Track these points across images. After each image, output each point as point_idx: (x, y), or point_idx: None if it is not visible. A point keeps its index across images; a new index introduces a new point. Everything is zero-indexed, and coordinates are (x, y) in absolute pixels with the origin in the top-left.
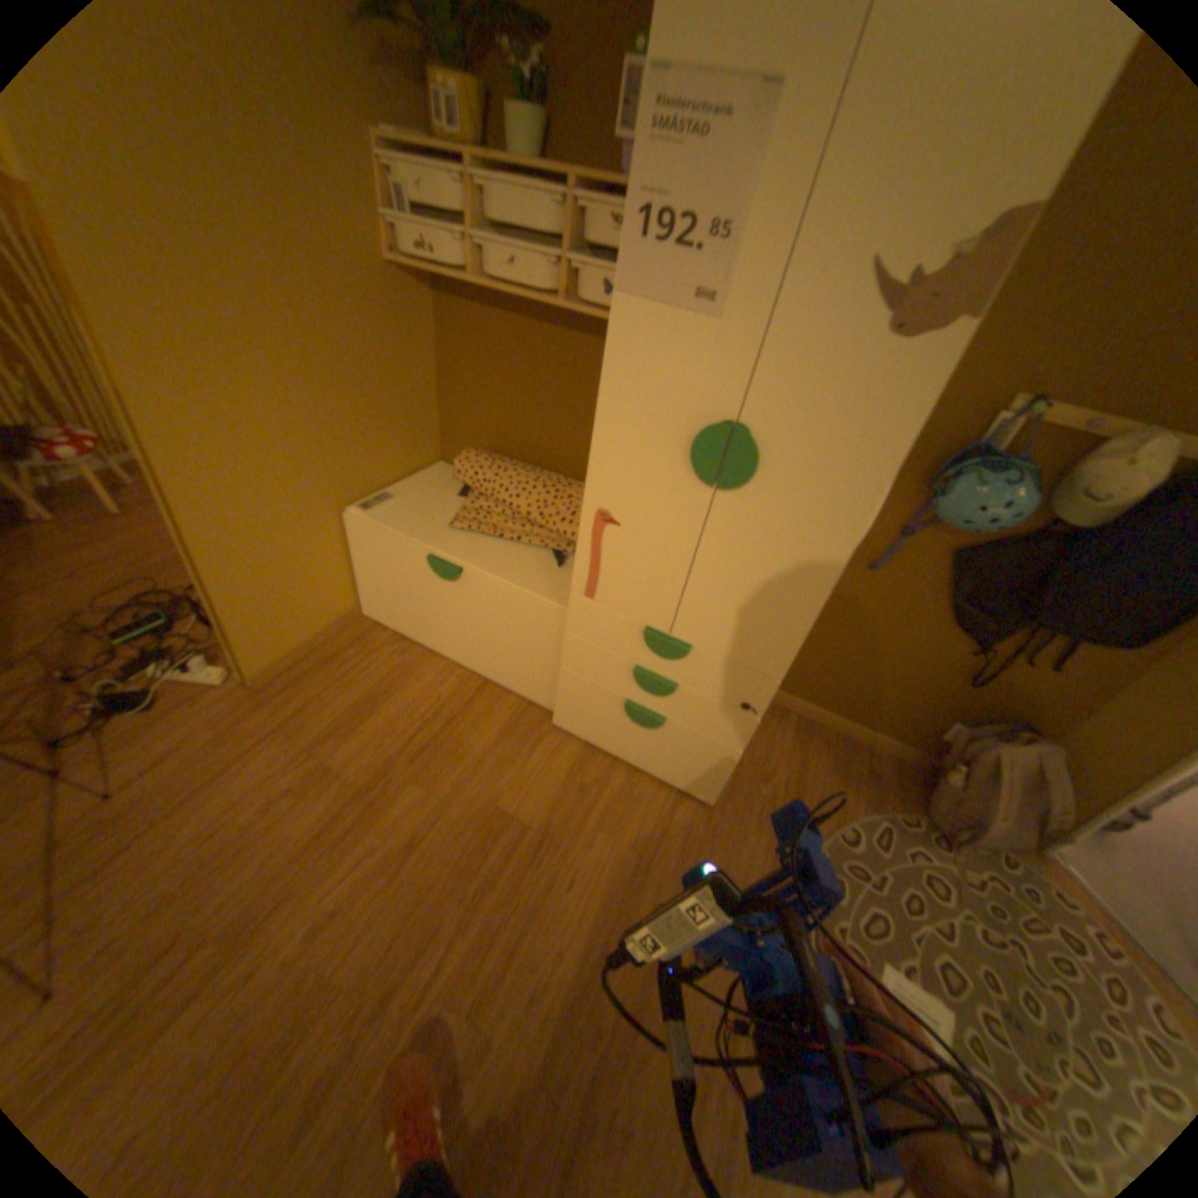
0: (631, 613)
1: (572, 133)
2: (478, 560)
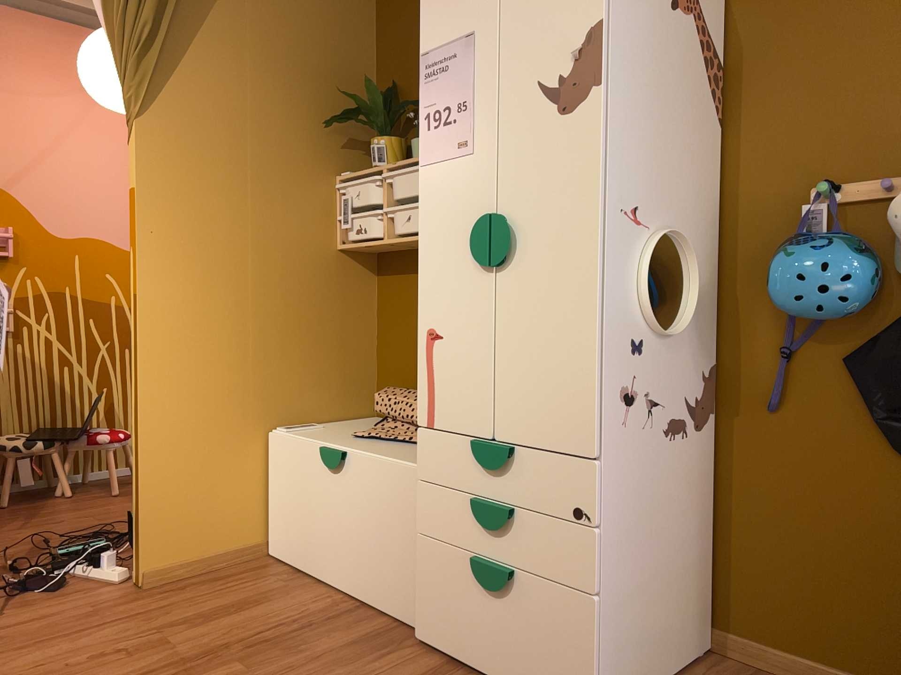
0: (462, 429)
1: None
2: (360, 447)
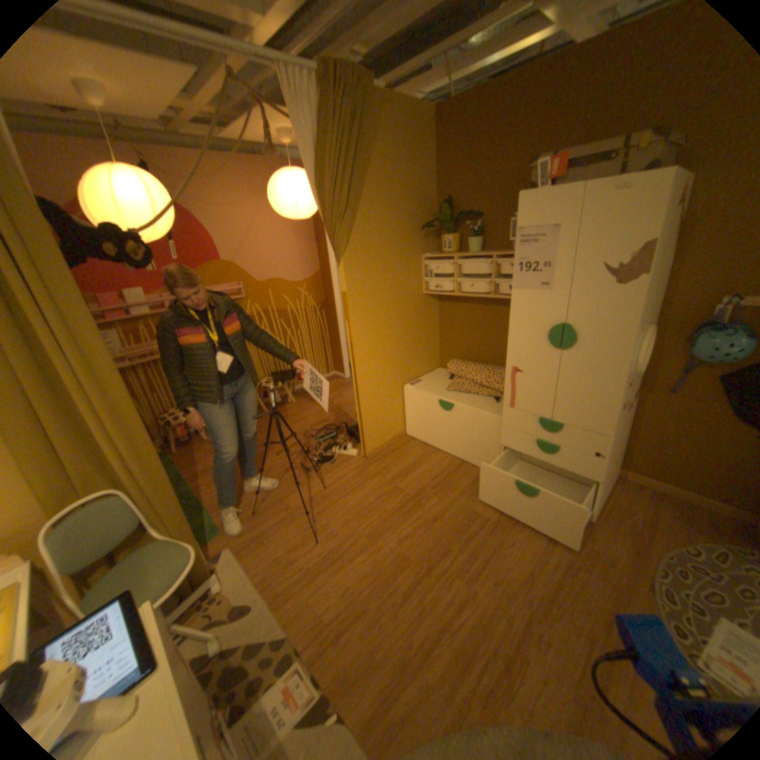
0: (532, 411)
1: (492, 240)
2: (459, 401)
